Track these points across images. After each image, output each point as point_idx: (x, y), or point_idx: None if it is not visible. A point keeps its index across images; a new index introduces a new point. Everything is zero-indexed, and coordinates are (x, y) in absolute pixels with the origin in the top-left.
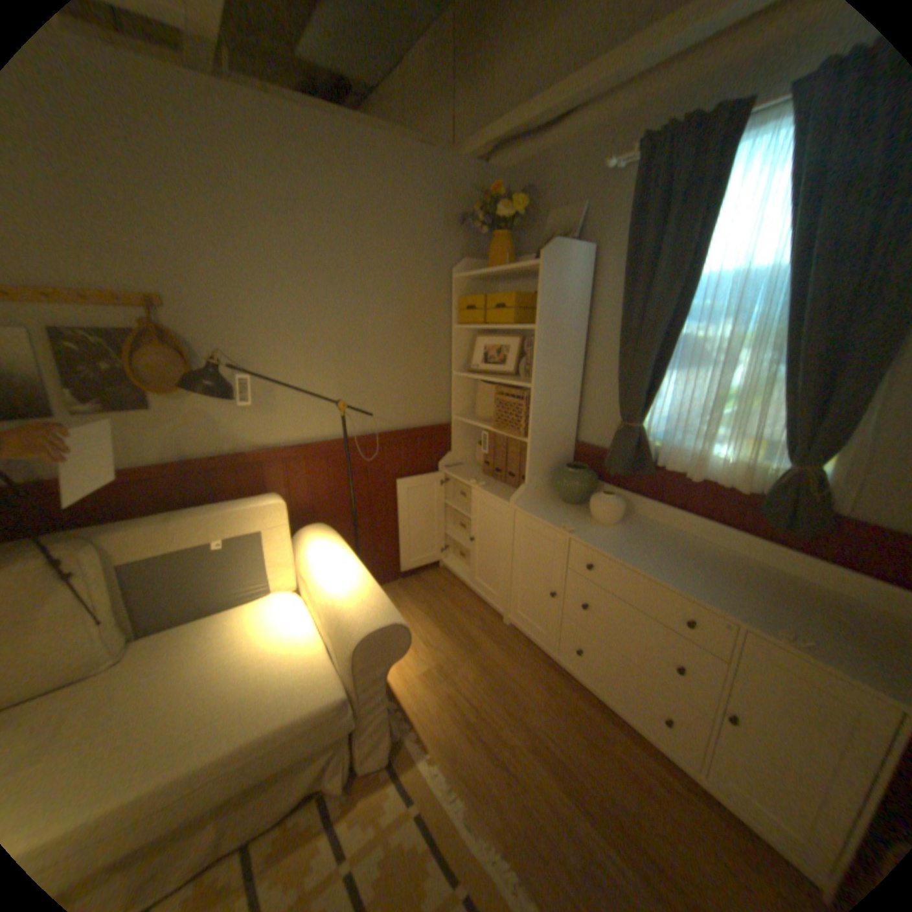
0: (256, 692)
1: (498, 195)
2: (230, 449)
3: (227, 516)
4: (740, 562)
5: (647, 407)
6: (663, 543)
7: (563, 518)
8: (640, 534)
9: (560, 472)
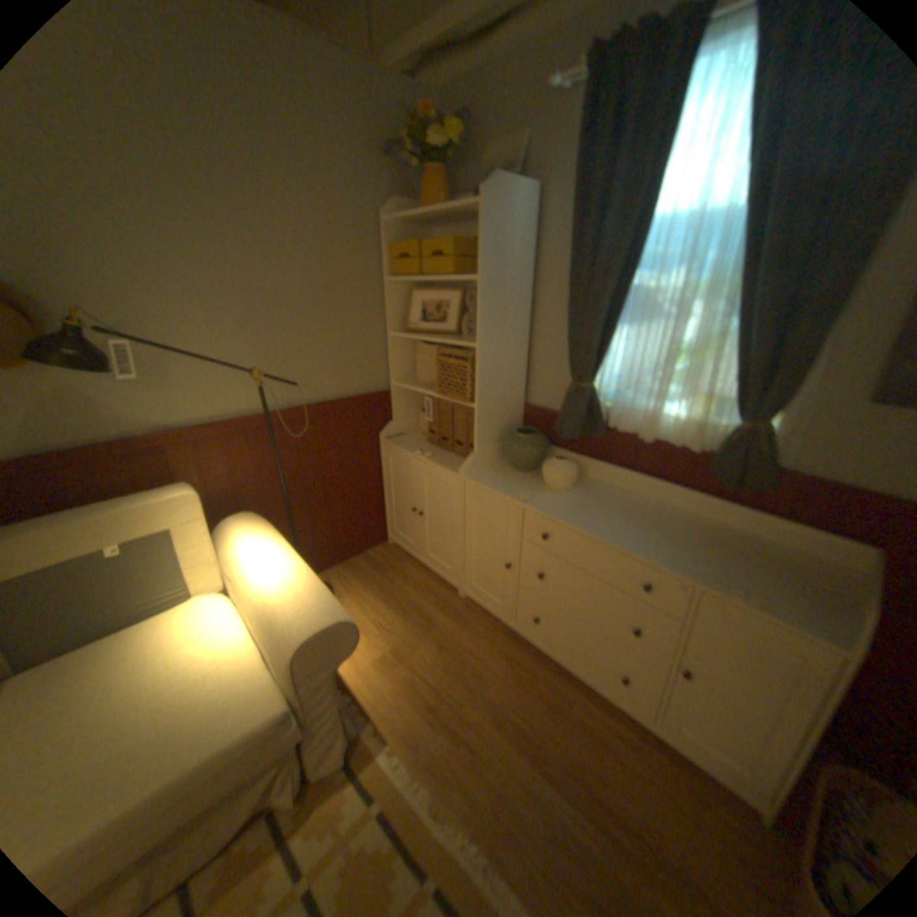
0: (175, 721)
1: (428, 118)
2: (118, 433)
3: (117, 517)
4: (690, 520)
5: (599, 366)
6: (616, 506)
7: (515, 487)
8: (593, 498)
9: (511, 439)
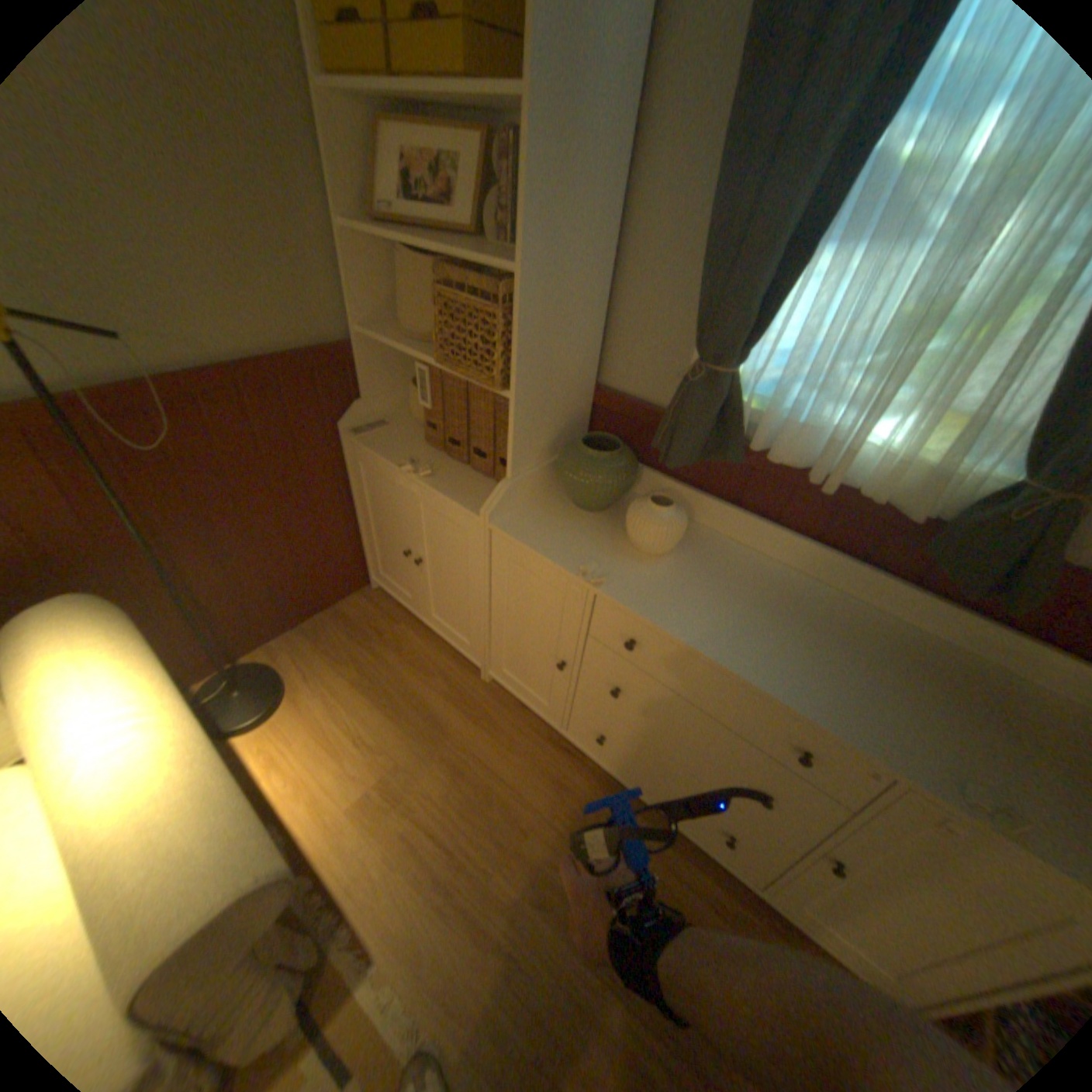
0: None
1: None
2: None
3: None
4: (863, 617)
5: (759, 332)
6: (747, 589)
7: (579, 546)
8: (709, 570)
9: (573, 456)
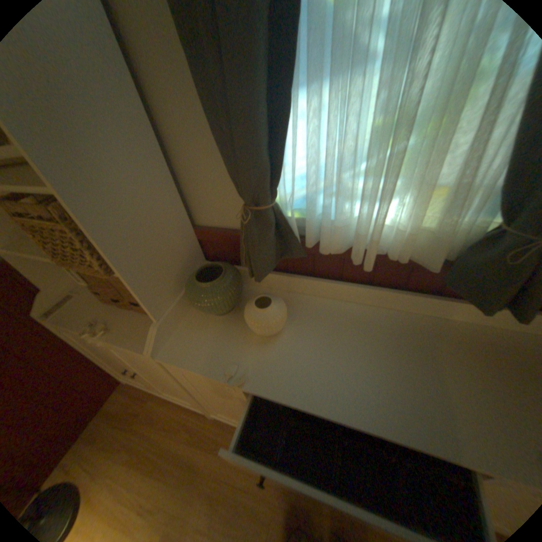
0: None
1: None
2: None
3: None
4: (415, 325)
5: (276, 174)
6: (340, 336)
7: (221, 350)
8: (311, 331)
9: (191, 290)
